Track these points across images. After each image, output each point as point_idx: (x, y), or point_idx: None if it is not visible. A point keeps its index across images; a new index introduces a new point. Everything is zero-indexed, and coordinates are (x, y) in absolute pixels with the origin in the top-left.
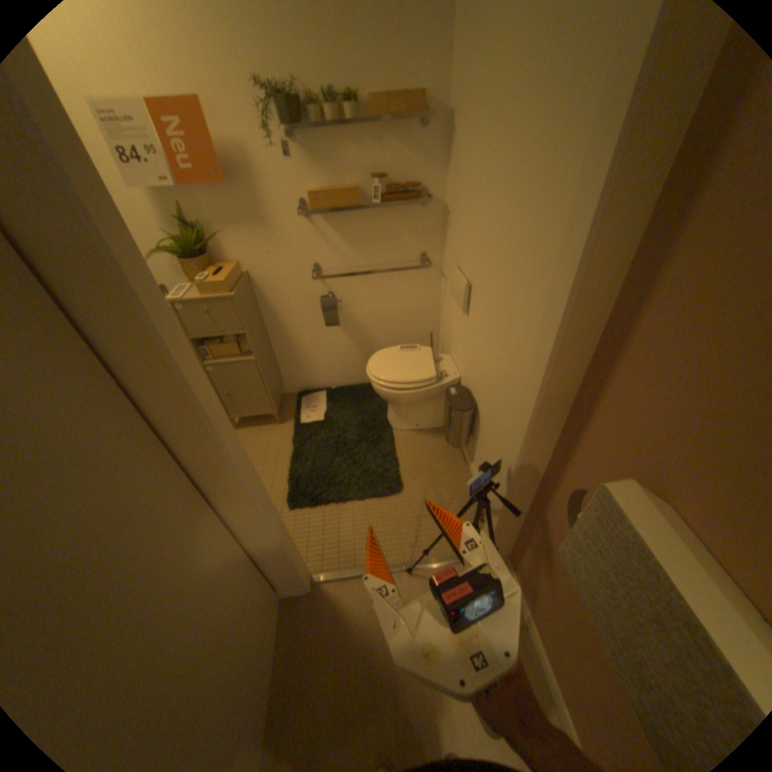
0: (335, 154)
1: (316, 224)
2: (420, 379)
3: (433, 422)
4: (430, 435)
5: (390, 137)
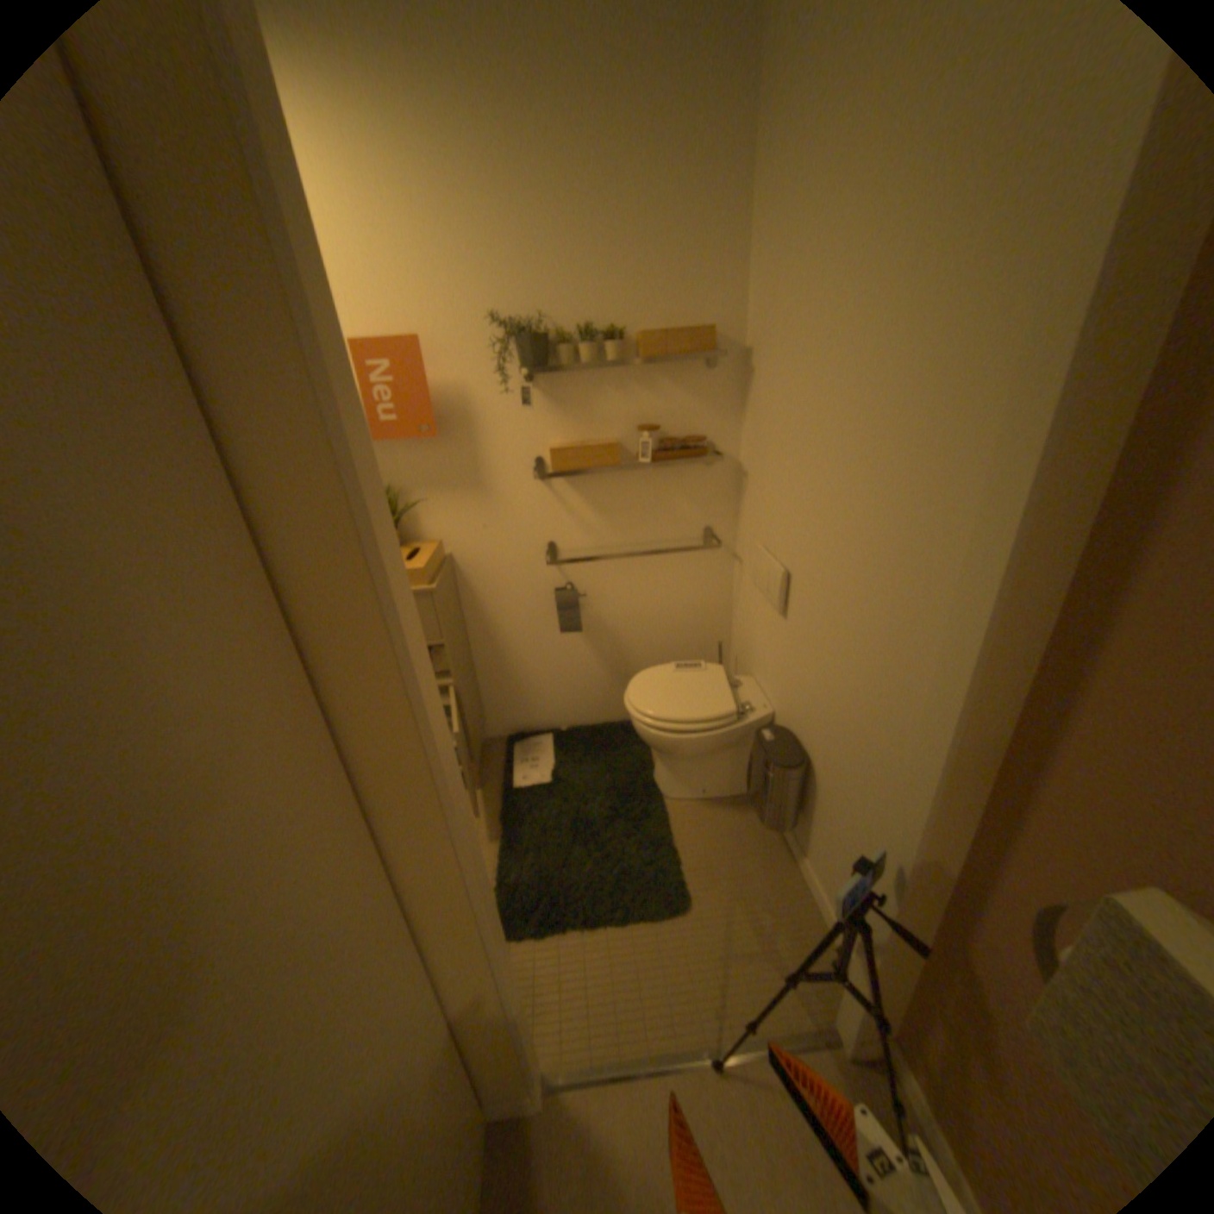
0: (589, 401)
1: (556, 490)
2: (713, 717)
3: (730, 788)
4: (728, 810)
5: (664, 380)
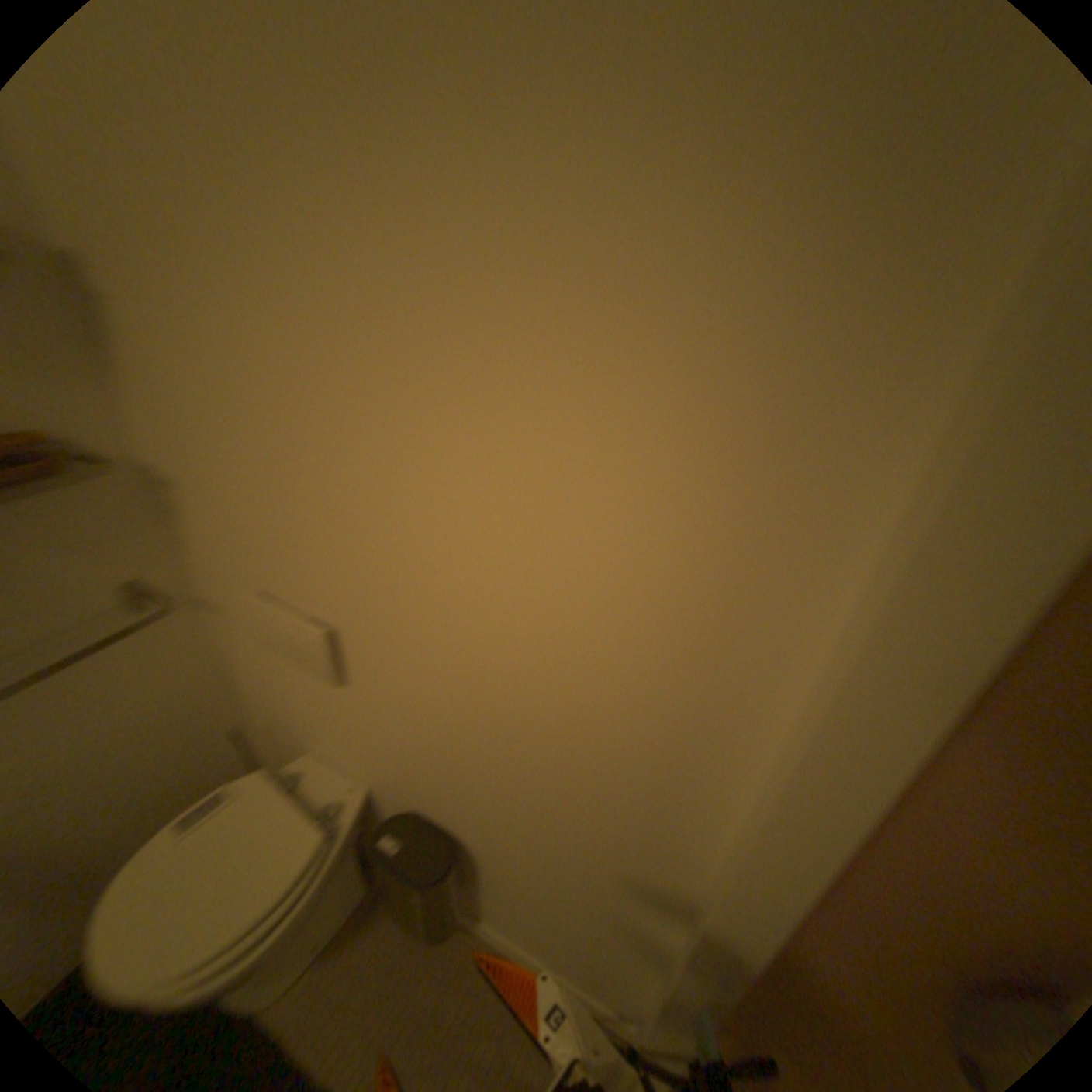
0: None
1: None
2: (286, 880)
3: (338, 911)
4: (350, 942)
5: None
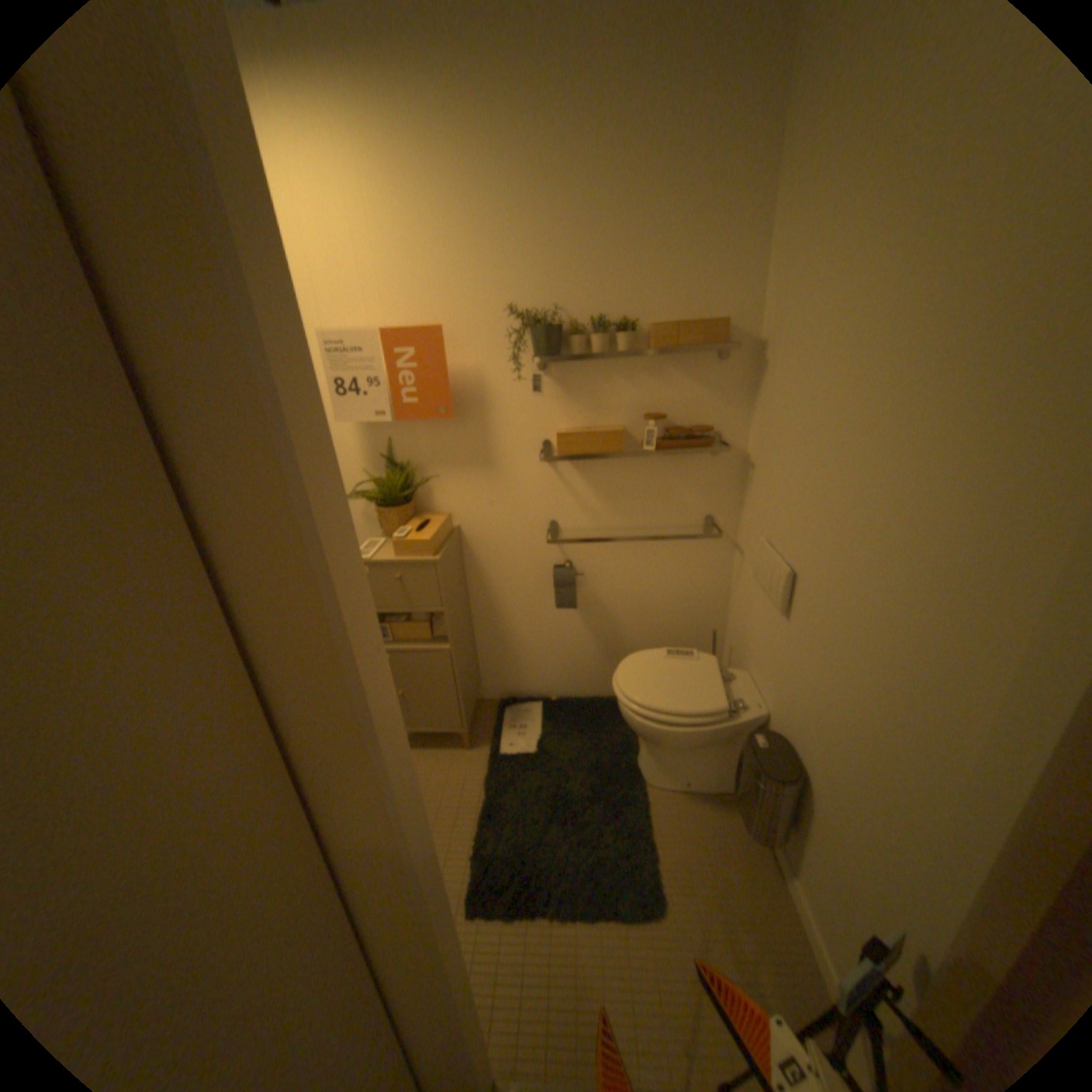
0: (598, 389)
1: (561, 472)
2: (703, 712)
3: (717, 785)
4: (713, 808)
5: (674, 370)
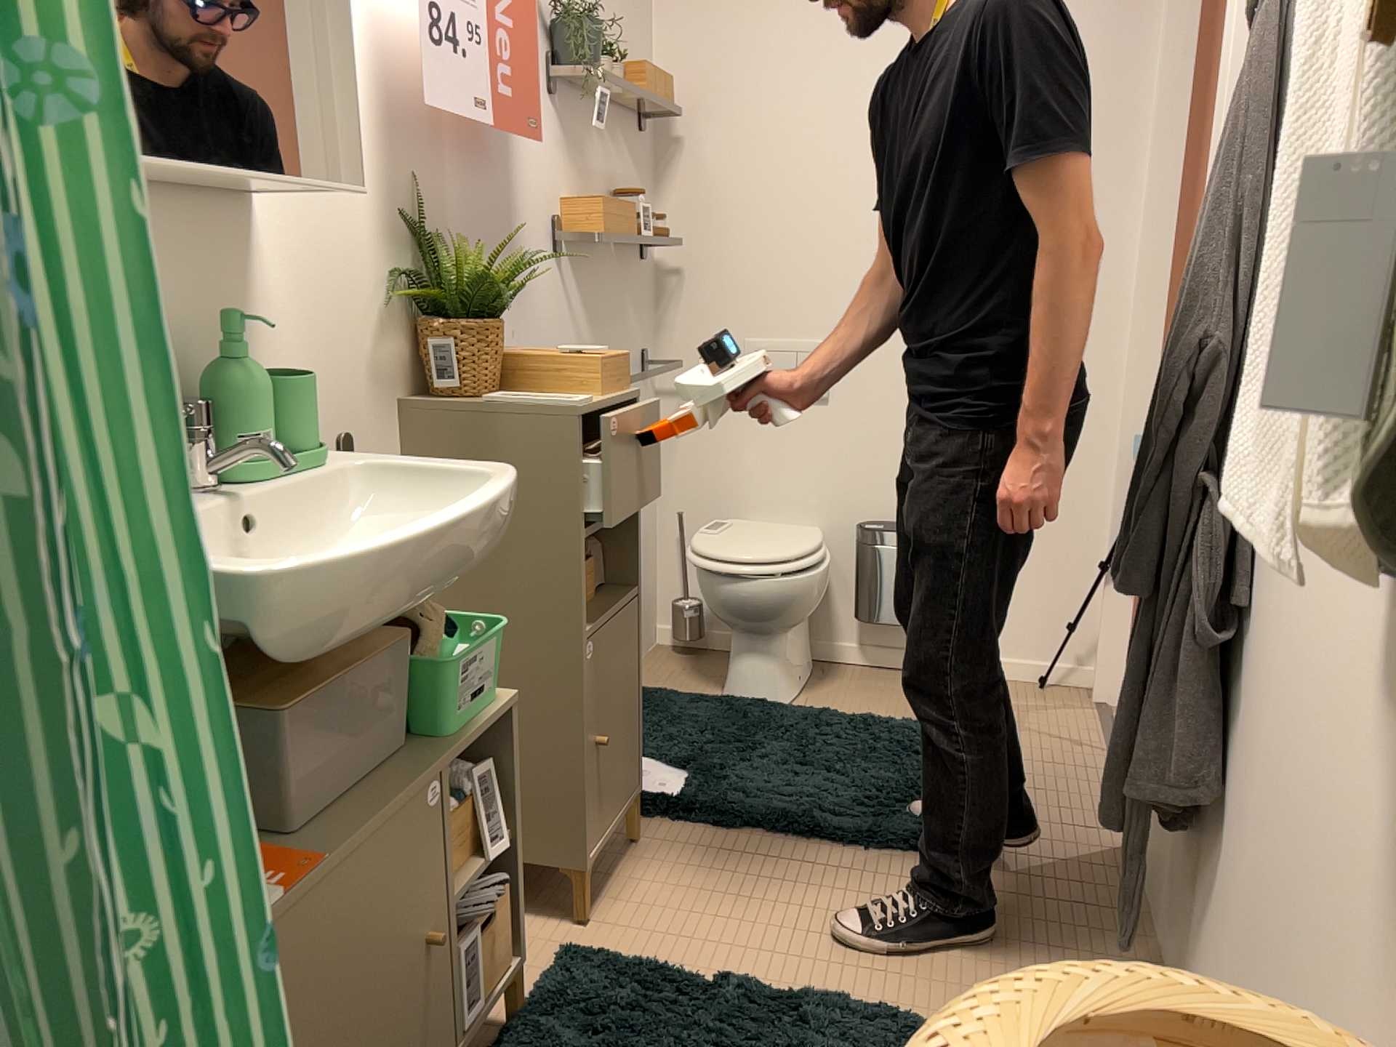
0: (587, 152)
1: (567, 279)
2: (822, 539)
3: (809, 663)
4: (829, 683)
5: (622, 144)
